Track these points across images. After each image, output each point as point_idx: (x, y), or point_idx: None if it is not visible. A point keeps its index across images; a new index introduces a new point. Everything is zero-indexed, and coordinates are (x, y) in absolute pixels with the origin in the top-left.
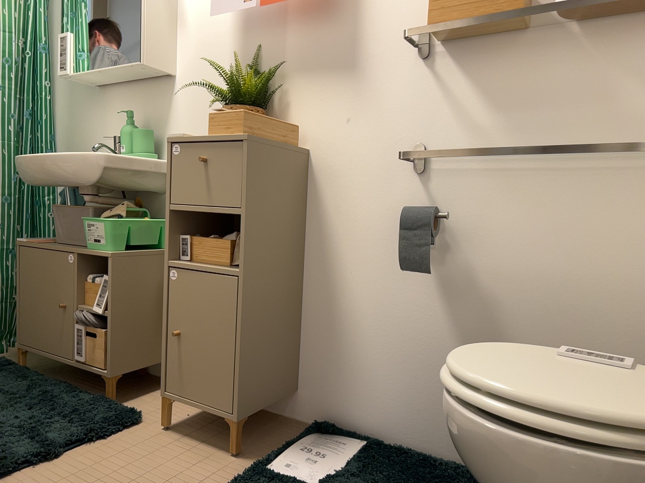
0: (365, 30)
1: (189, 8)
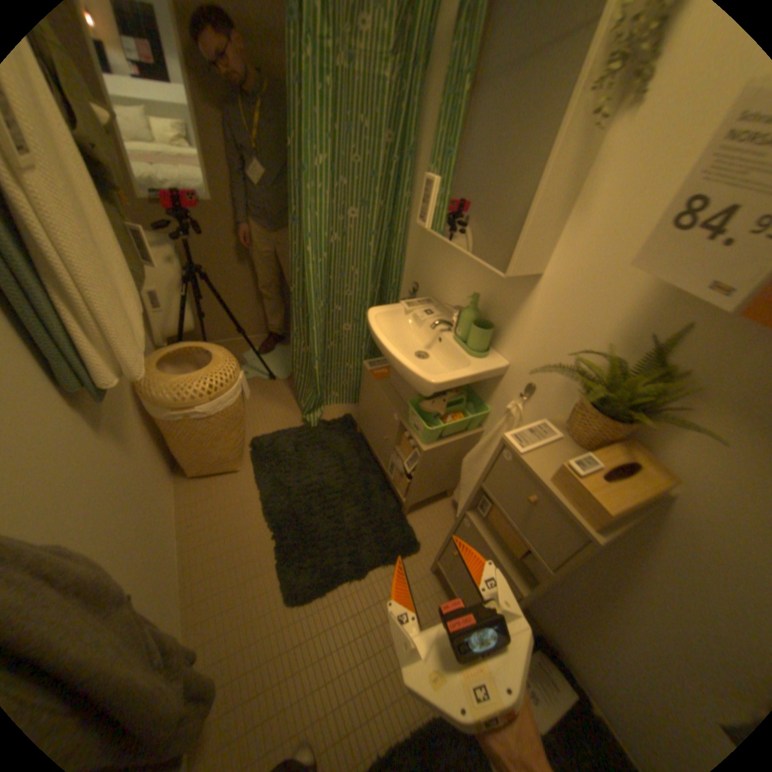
0: None
1: (605, 188)
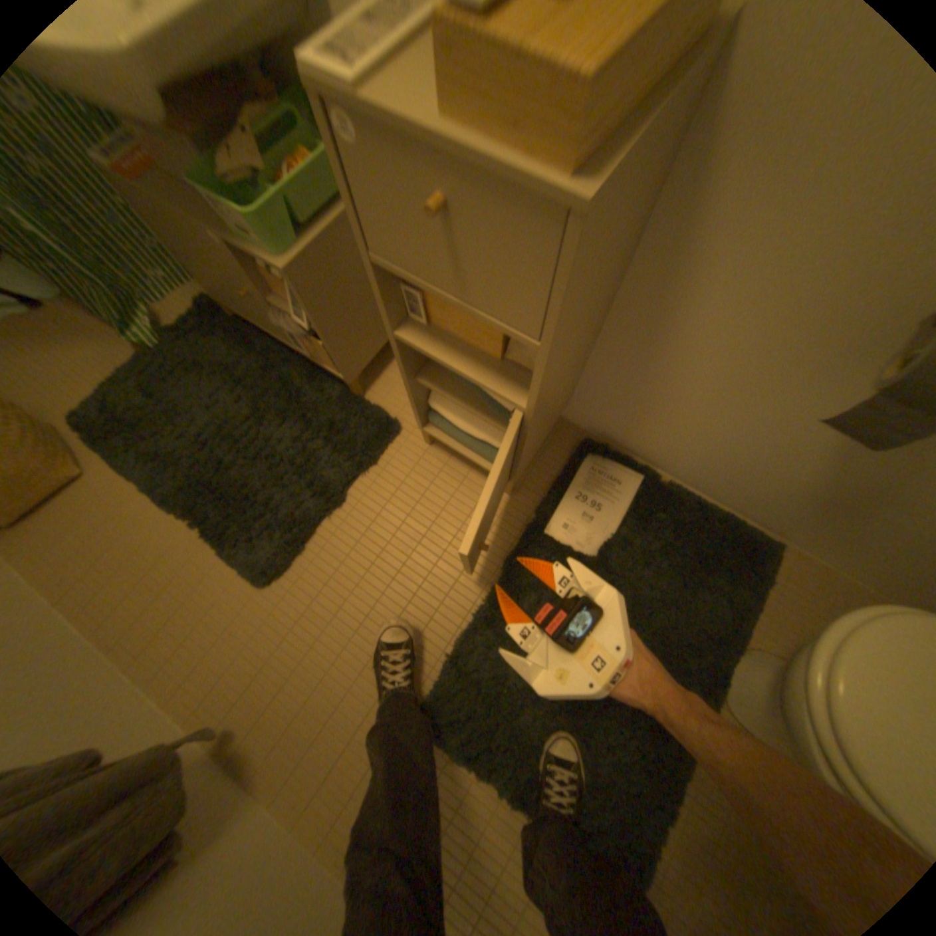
0: None
1: None
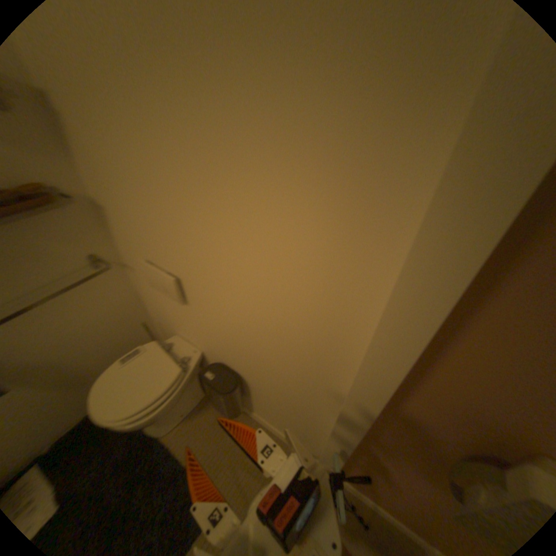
0: None
1: None
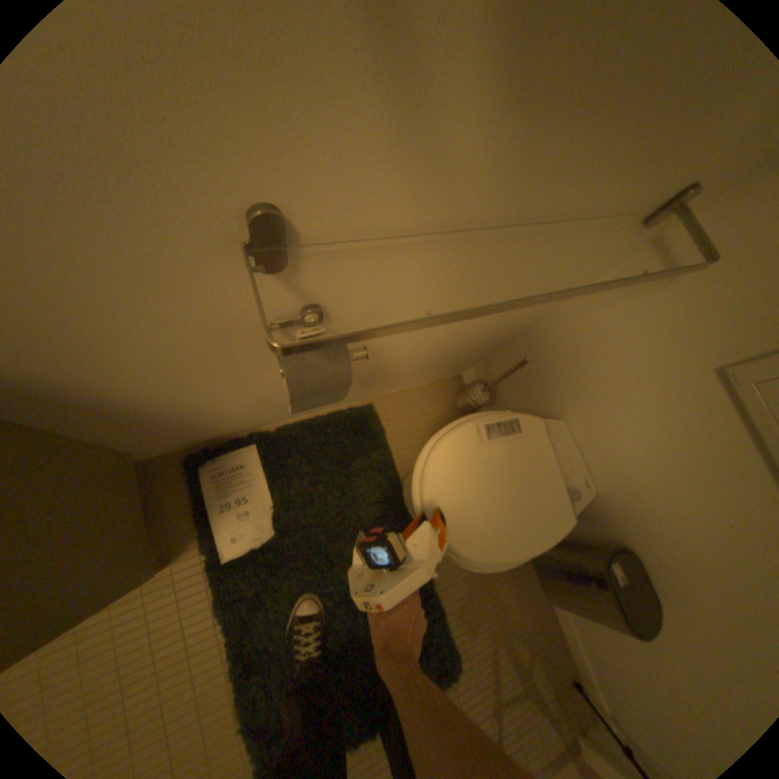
0: None
1: None
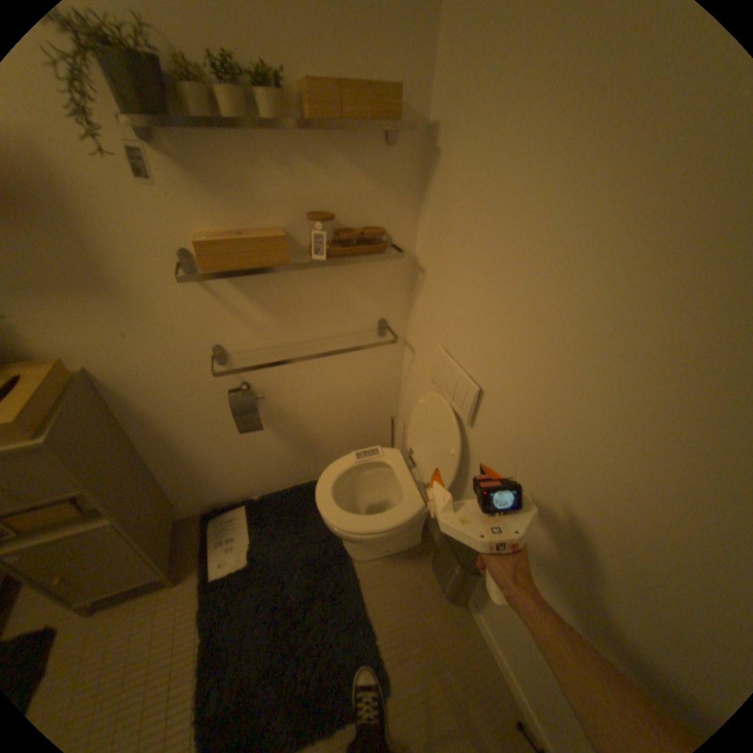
0: (100, 243)
1: None
